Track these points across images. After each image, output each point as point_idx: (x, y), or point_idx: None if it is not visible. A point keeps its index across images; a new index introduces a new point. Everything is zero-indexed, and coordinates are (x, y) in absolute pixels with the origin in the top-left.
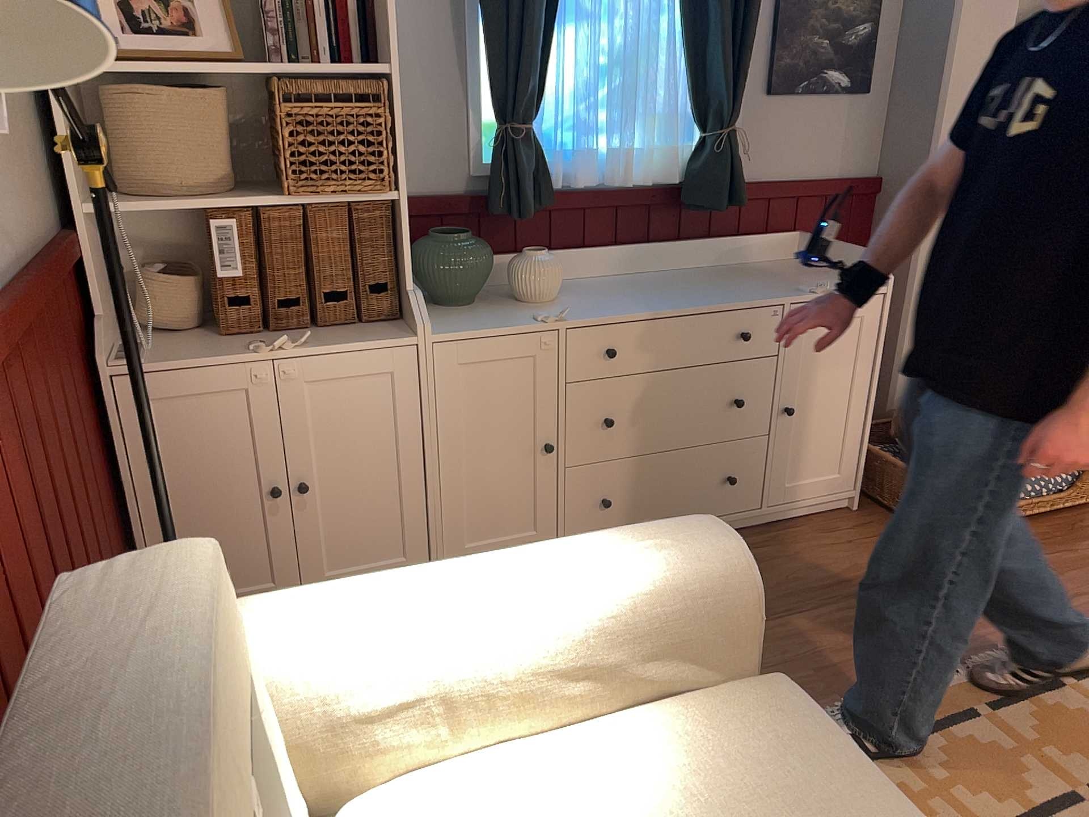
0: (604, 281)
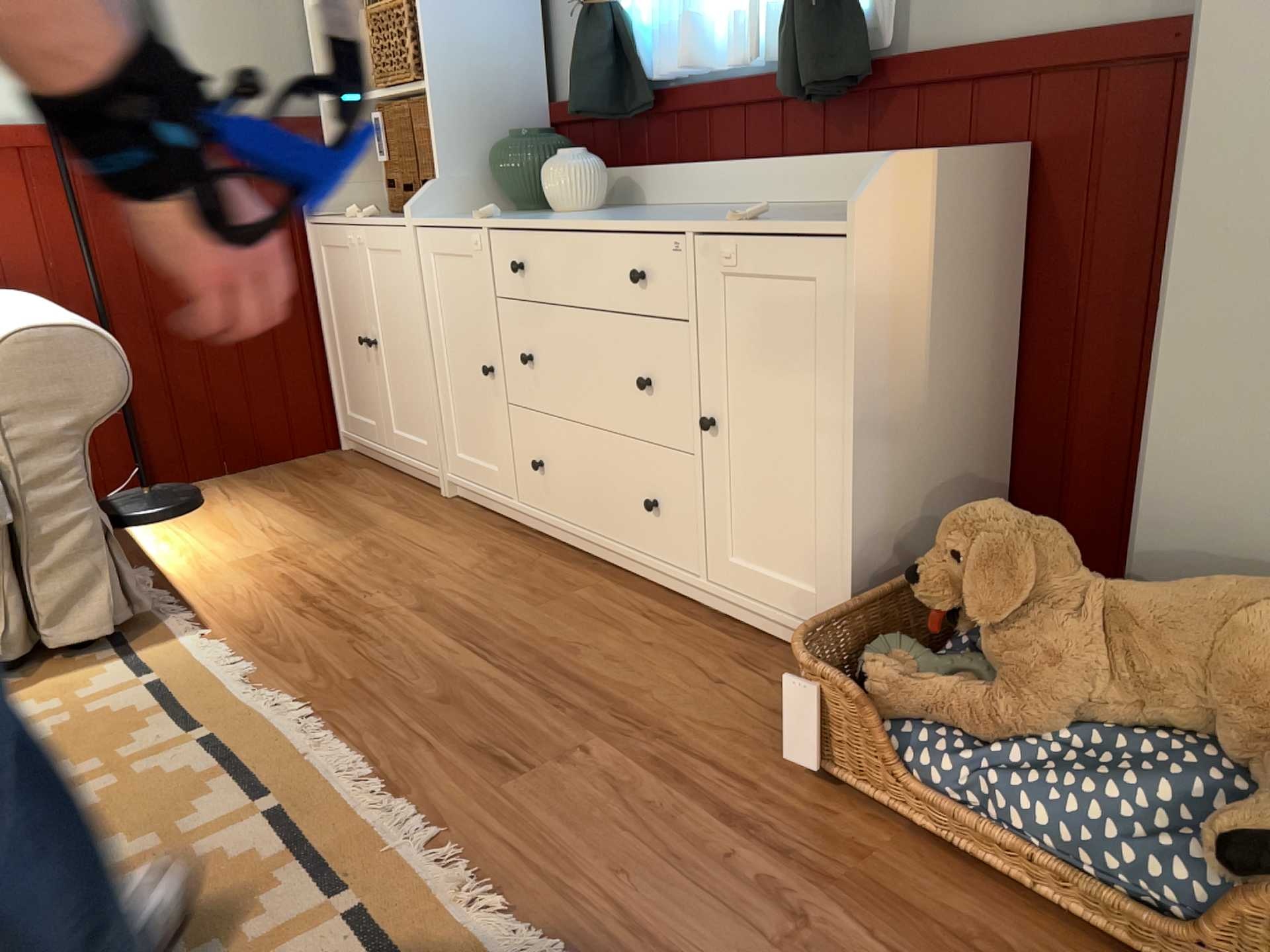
0: (684, 207)
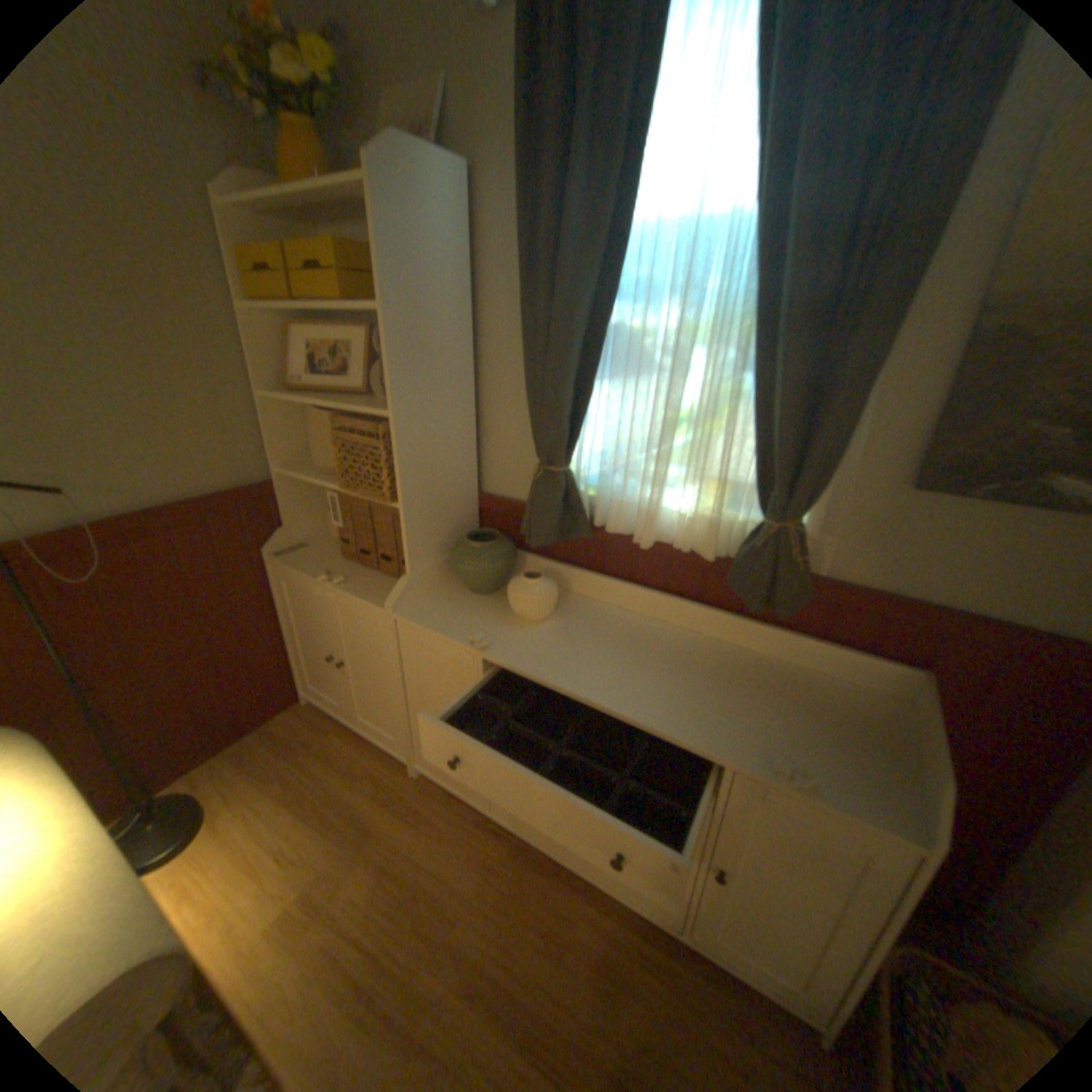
0: (624, 621)
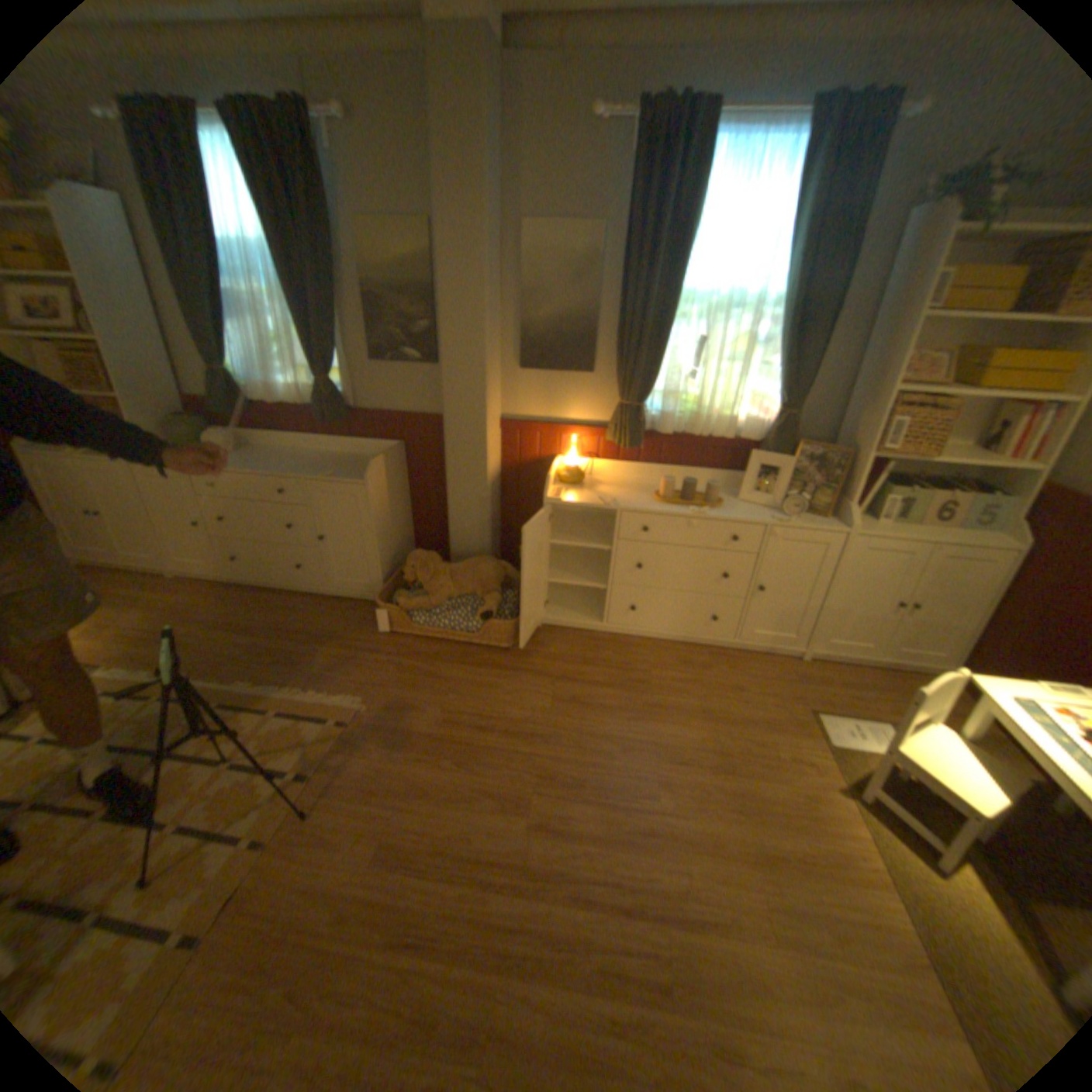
0: (275, 452)
